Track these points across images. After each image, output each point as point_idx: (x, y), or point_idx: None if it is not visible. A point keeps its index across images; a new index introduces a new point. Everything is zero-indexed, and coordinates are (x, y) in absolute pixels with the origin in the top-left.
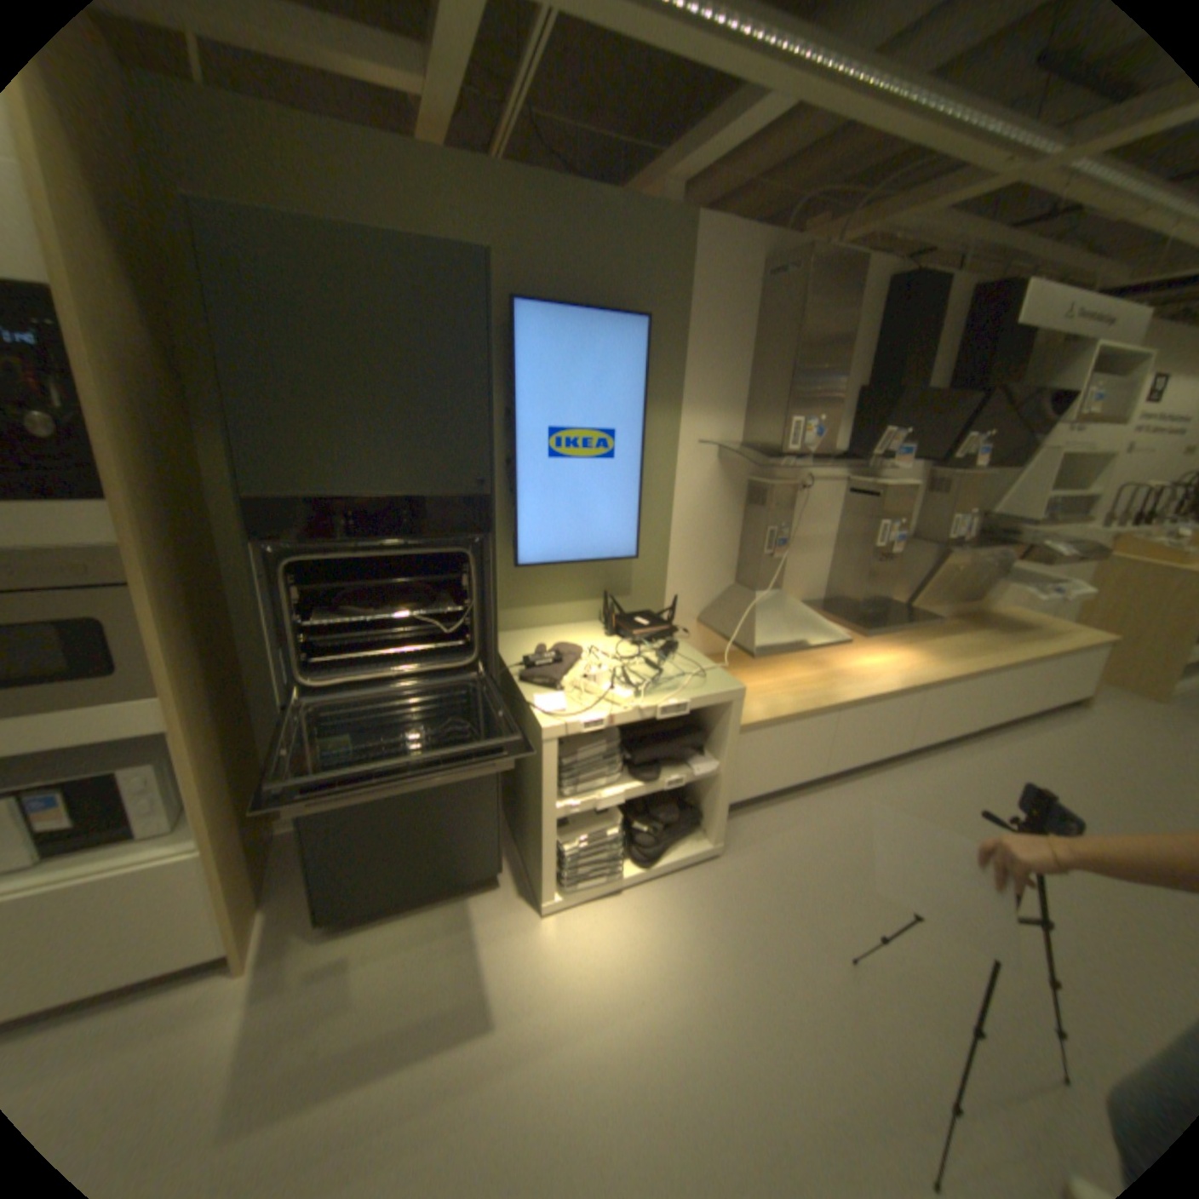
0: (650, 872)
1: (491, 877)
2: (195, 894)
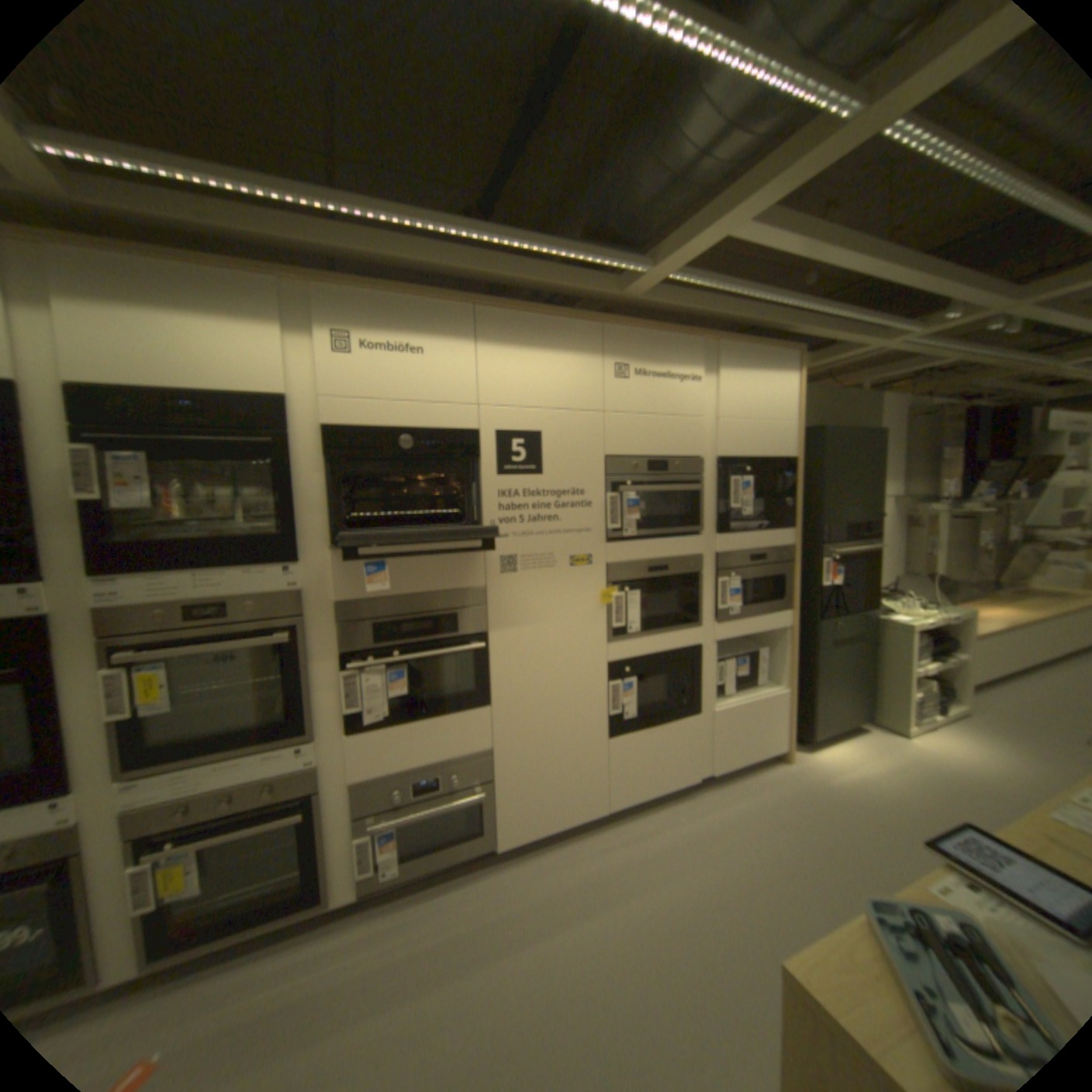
0: (947, 719)
1: (870, 724)
2: (786, 712)
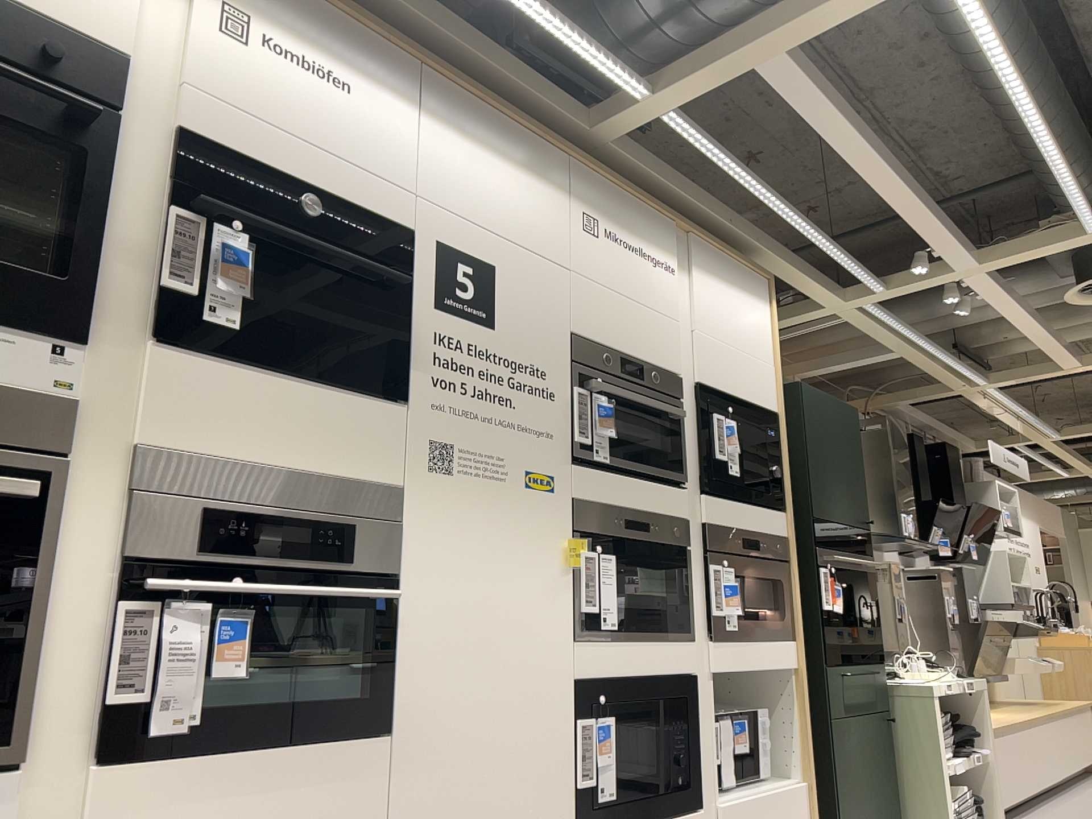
0: None
1: None
2: None
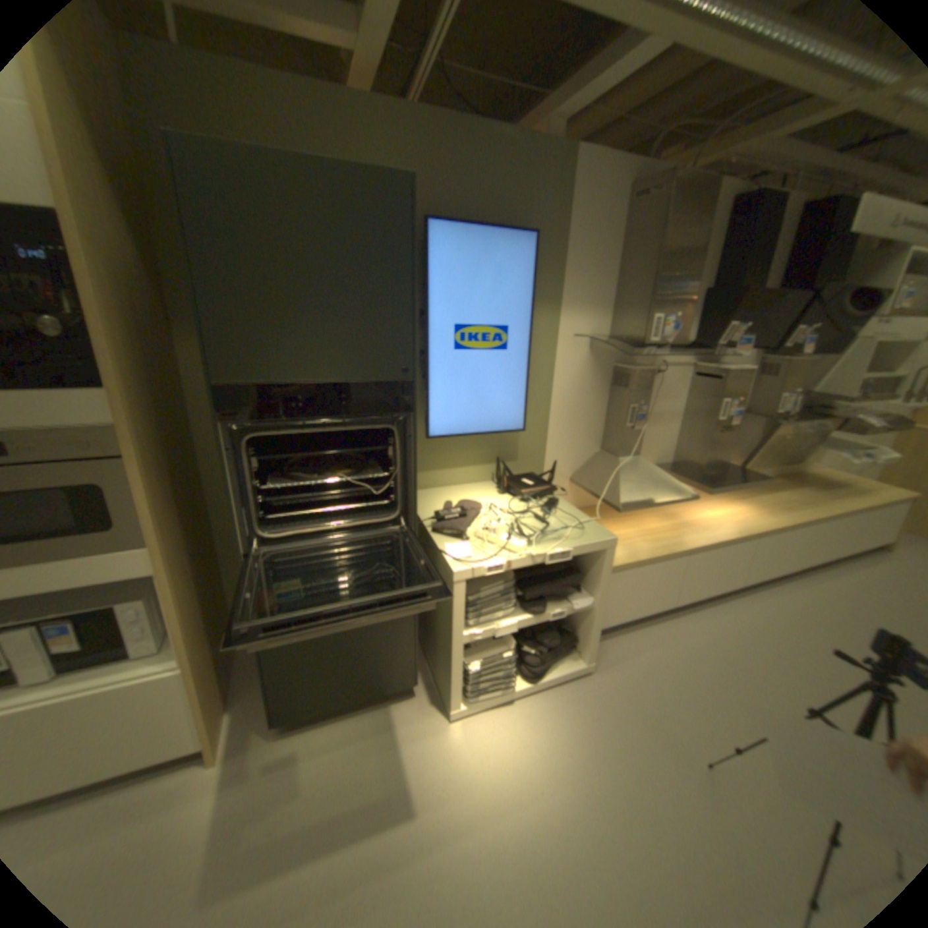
0: (537, 686)
1: (409, 689)
2: (178, 703)
